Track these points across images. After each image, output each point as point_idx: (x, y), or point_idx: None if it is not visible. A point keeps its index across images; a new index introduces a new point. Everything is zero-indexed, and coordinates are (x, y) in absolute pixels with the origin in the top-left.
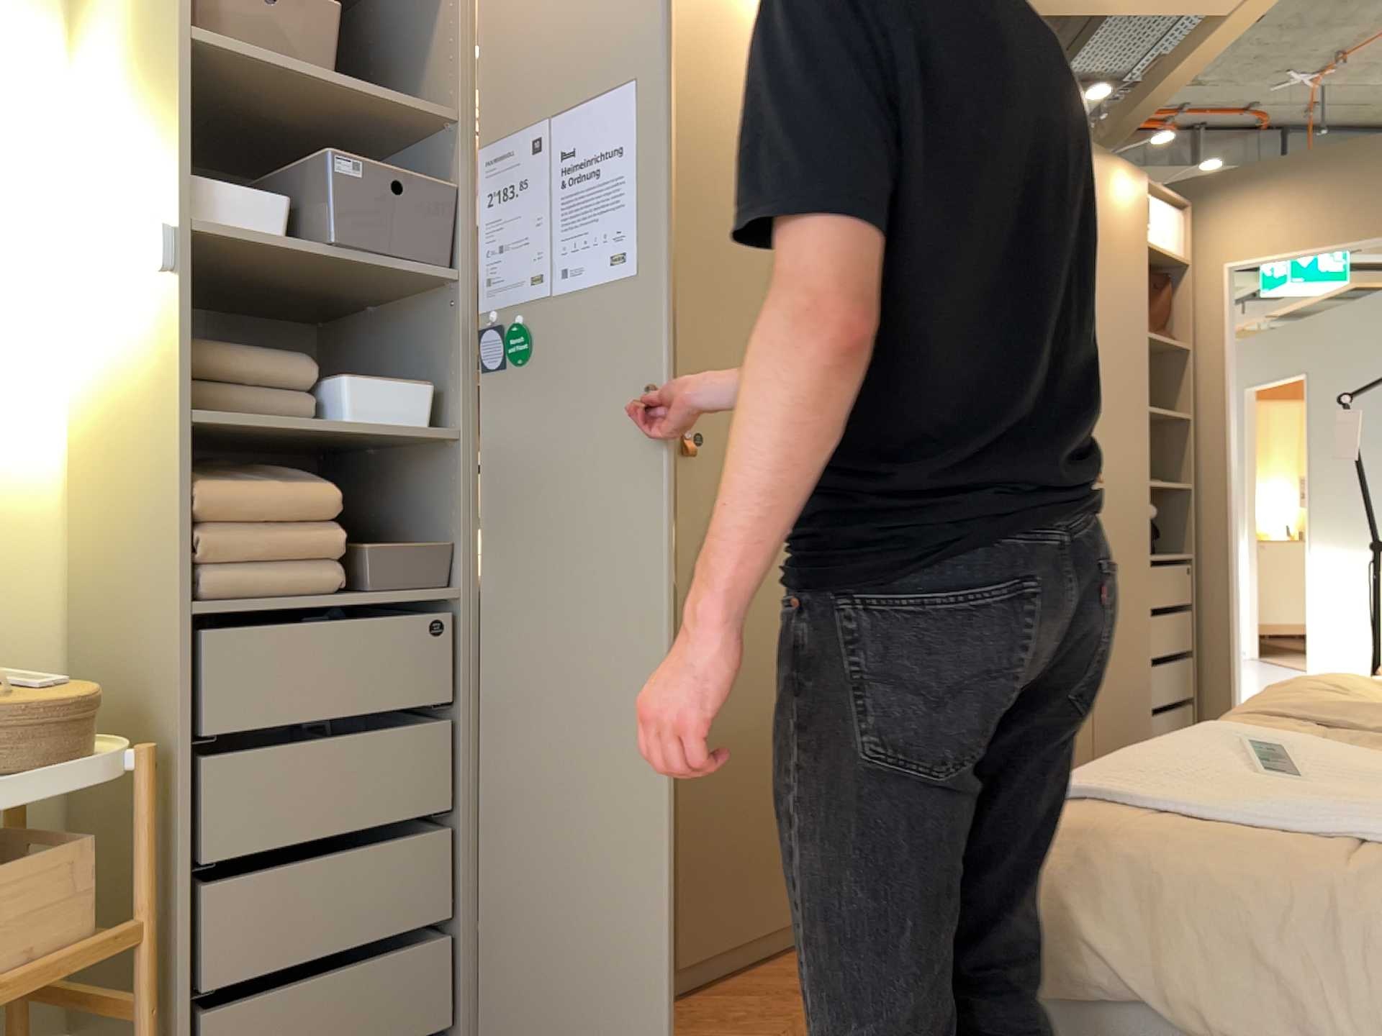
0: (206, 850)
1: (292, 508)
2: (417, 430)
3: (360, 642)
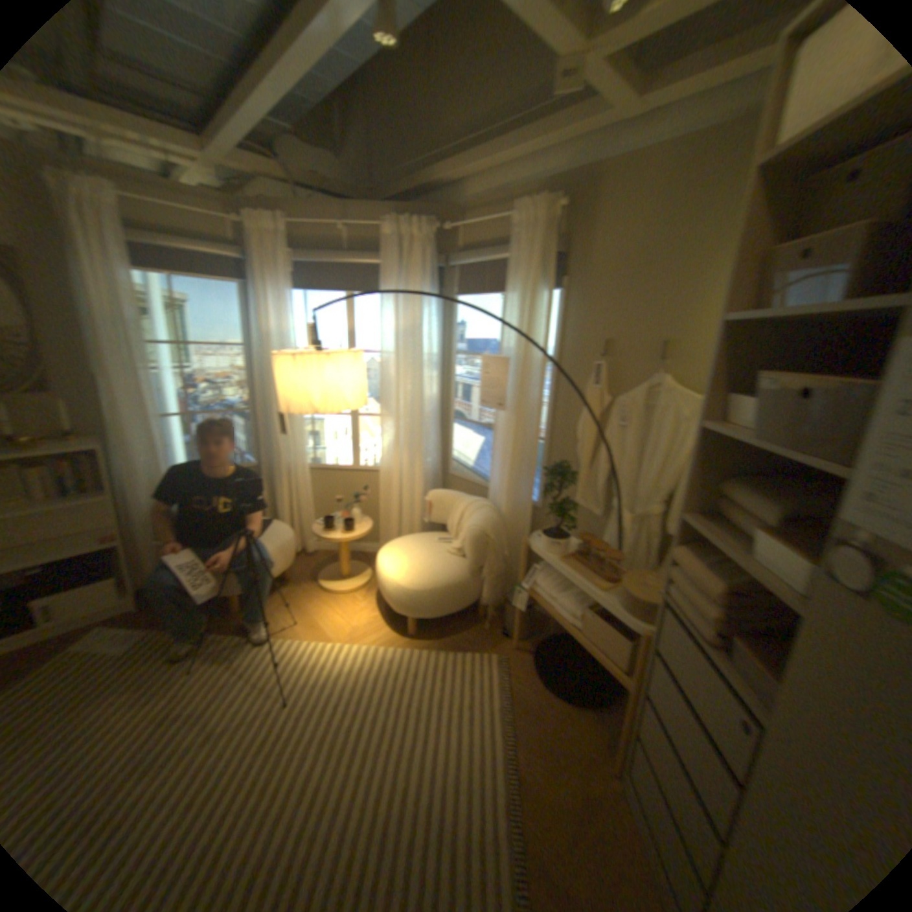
0: (653, 697)
1: (703, 587)
2: (813, 600)
3: (715, 691)
